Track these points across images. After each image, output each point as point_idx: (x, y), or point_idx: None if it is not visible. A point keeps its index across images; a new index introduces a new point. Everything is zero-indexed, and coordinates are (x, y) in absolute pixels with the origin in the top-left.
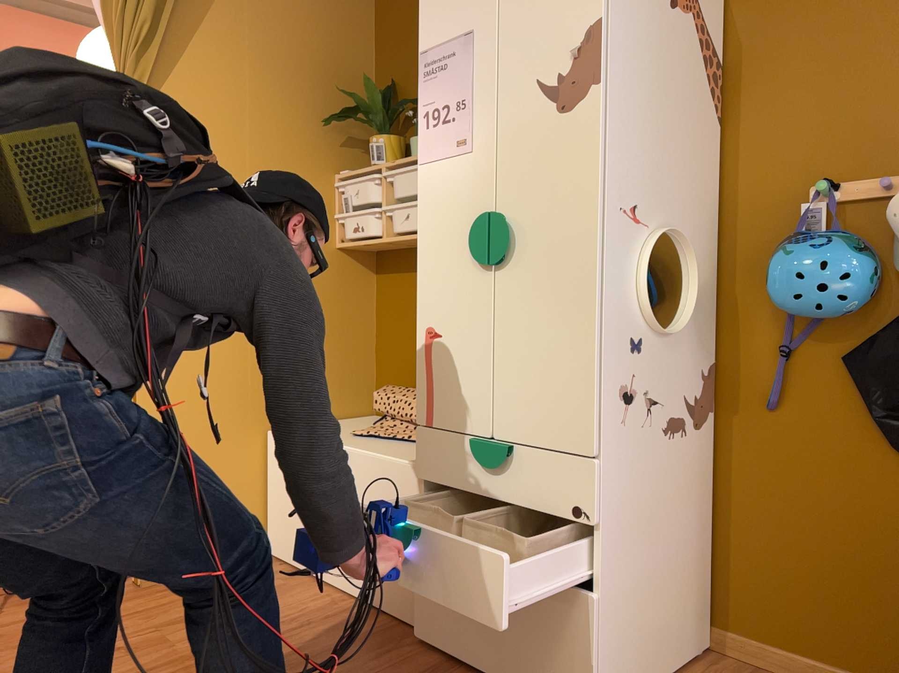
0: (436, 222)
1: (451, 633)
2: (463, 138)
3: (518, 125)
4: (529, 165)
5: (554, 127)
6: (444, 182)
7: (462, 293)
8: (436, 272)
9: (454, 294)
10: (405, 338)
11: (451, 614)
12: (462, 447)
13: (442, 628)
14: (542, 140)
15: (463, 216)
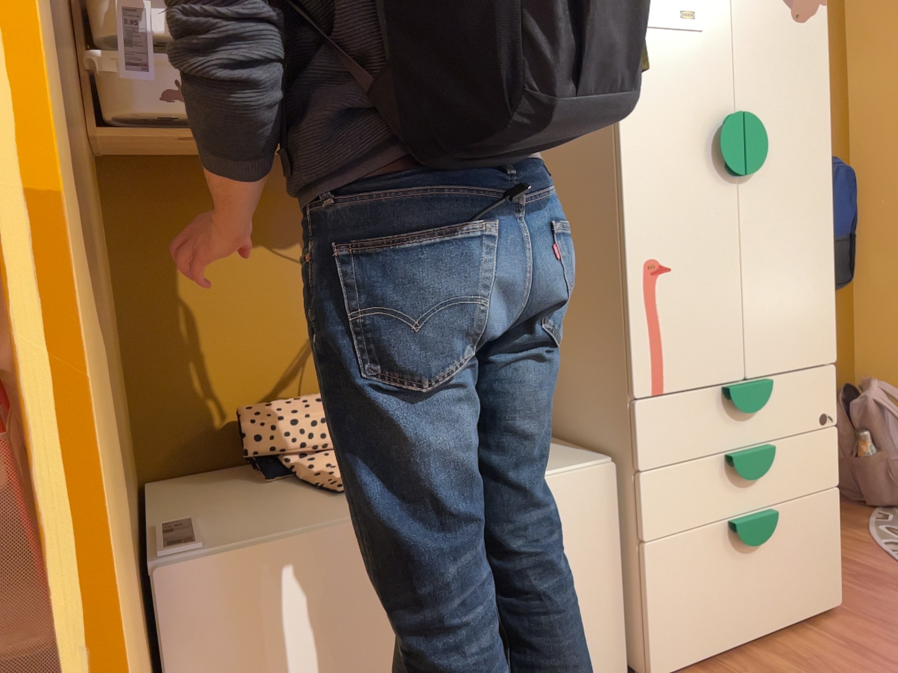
0: (654, 114)
1: (706, 630)
2: (691, 10)
3: (756, 17)
4: (769, 66)
5: (791, 33)
6: (664, 61)
7: (700, 212)
8: (657, 184)
9: (688, 213)
10: (222, 320)
11: (705, 608)
12: (707, 402)
13: (693, 635)
14: (781, 44)
15: (695, 113)
